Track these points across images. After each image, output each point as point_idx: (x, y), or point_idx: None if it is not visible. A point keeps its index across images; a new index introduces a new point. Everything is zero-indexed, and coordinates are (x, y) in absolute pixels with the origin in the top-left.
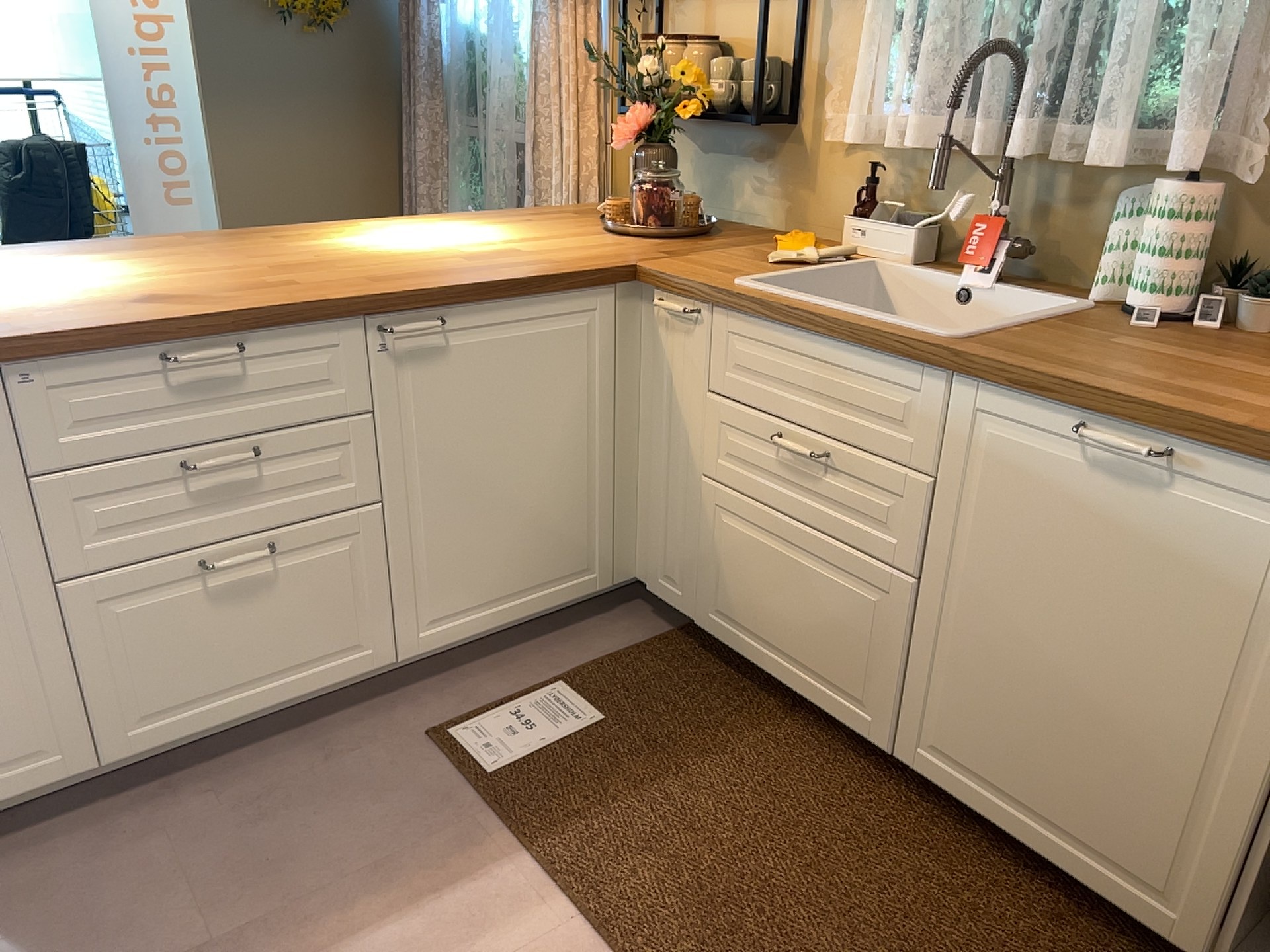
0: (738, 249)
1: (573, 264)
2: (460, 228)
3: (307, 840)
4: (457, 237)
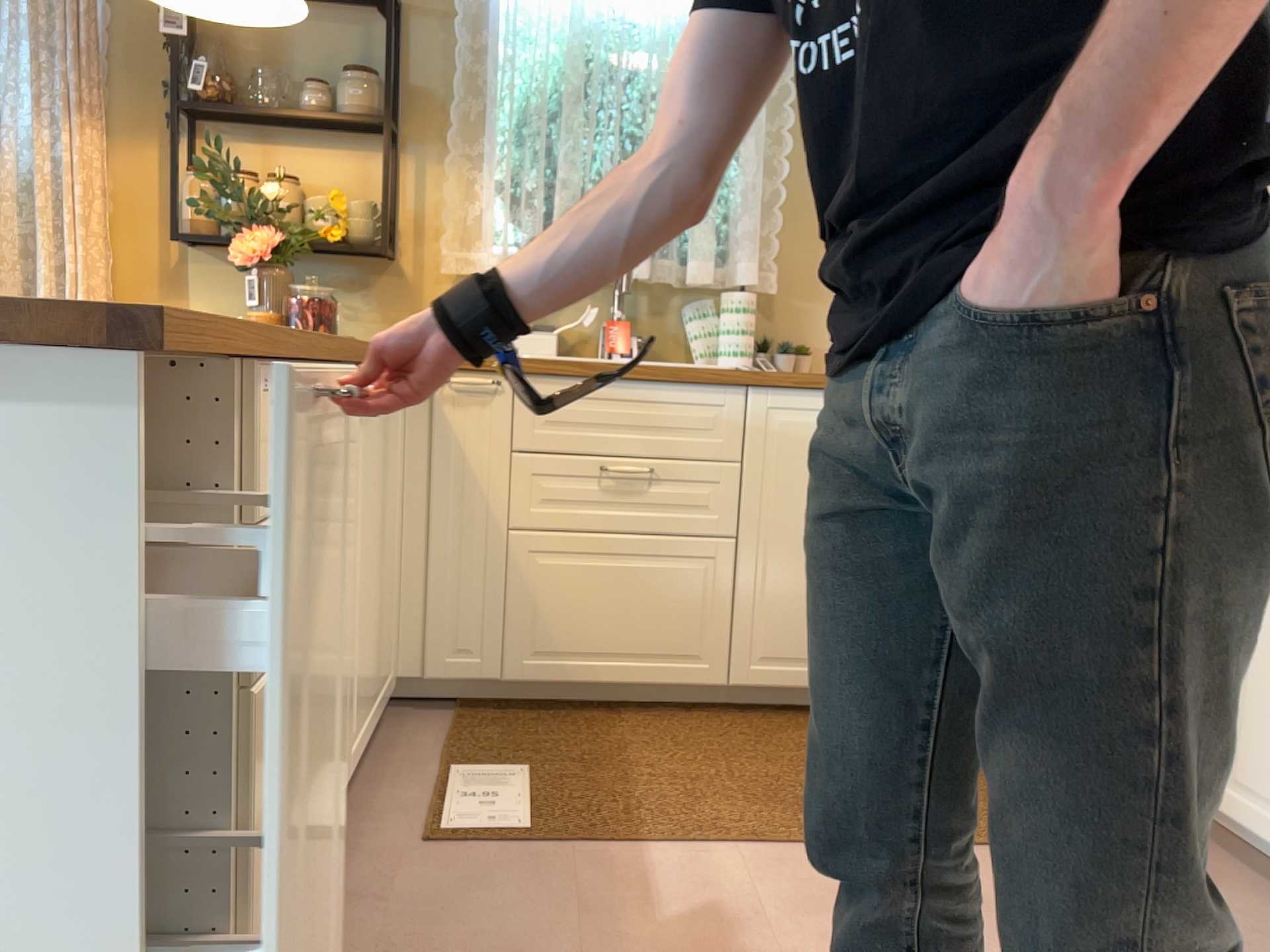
0: None
1: None
2: None
3: (490, 947)
4: None
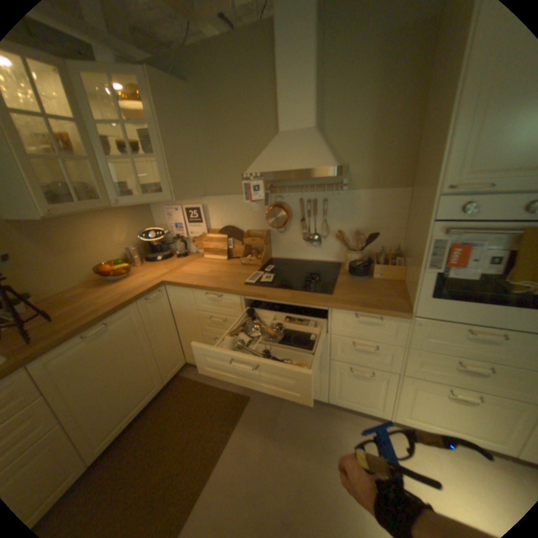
0: None
1: None
2: None
3: None
4: None
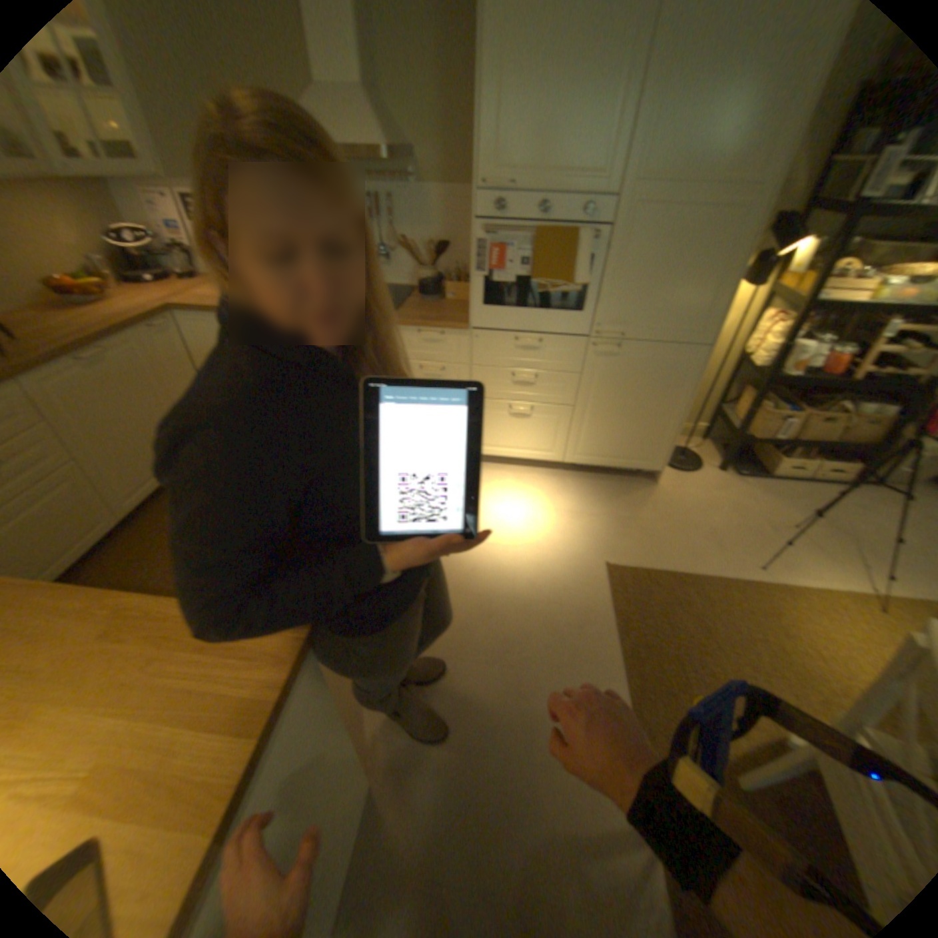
0: None
1: None
2: None
3: None
4: None
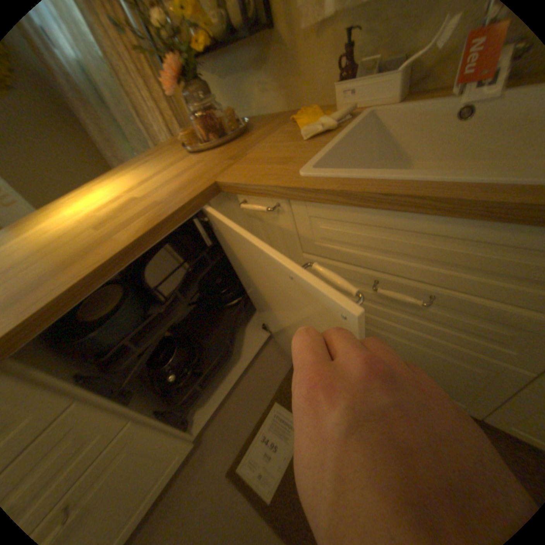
0: (274, 136)
1: (173, 202)
2: (107, 188)
3: None
4: (102, 199)
